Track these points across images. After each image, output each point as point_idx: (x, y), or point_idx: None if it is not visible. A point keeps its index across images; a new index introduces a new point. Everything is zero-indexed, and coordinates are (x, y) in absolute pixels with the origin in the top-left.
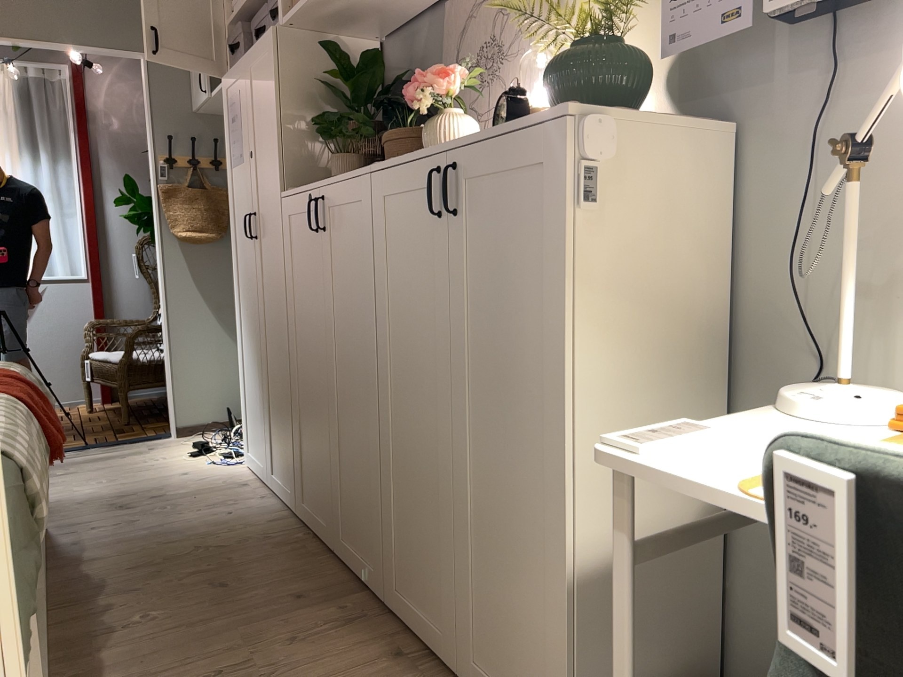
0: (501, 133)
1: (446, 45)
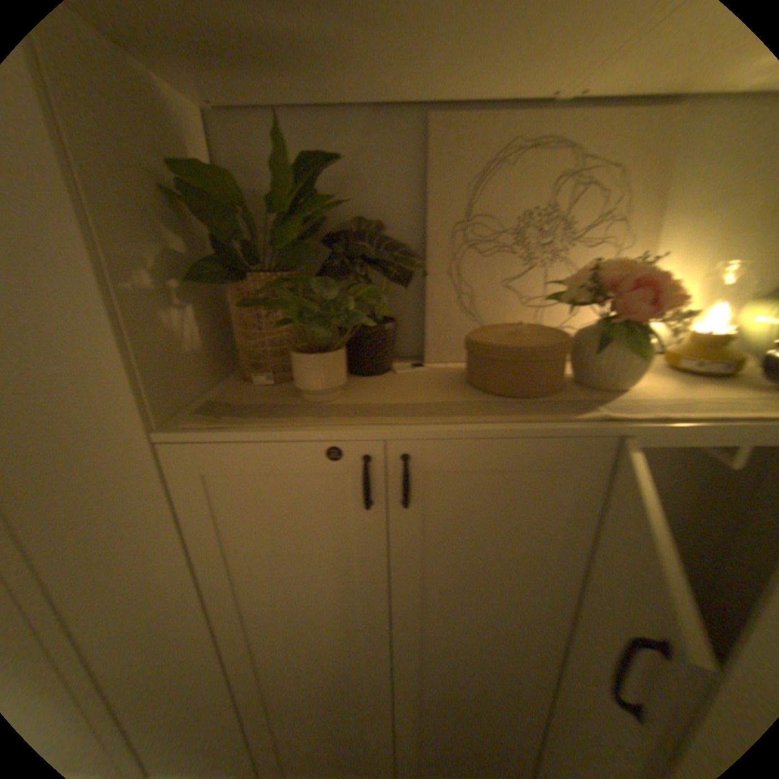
0: None
1: (434, 182)
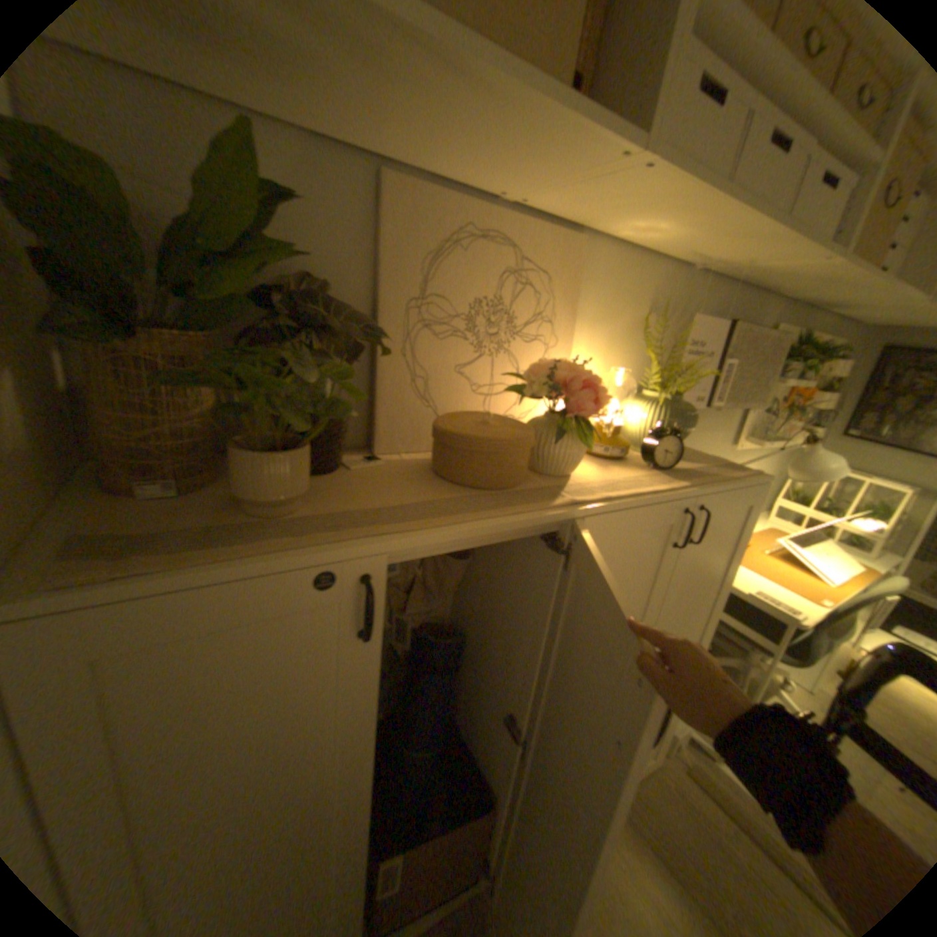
0: (740, 488)
1: (388, 248)
